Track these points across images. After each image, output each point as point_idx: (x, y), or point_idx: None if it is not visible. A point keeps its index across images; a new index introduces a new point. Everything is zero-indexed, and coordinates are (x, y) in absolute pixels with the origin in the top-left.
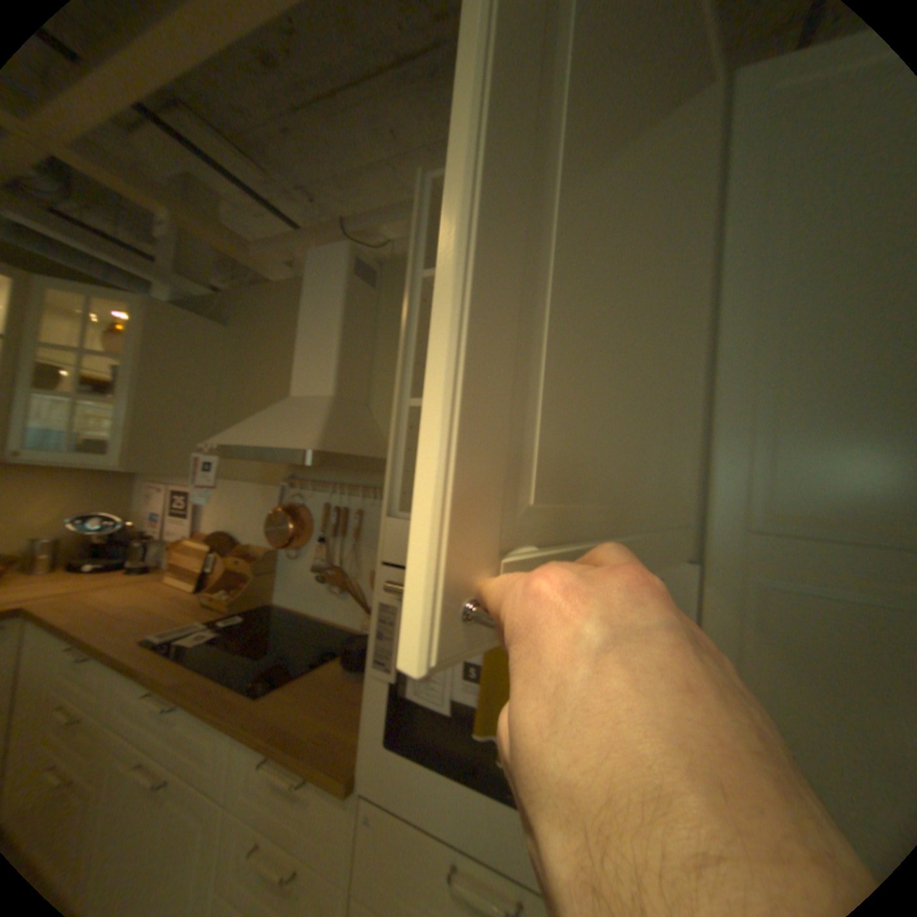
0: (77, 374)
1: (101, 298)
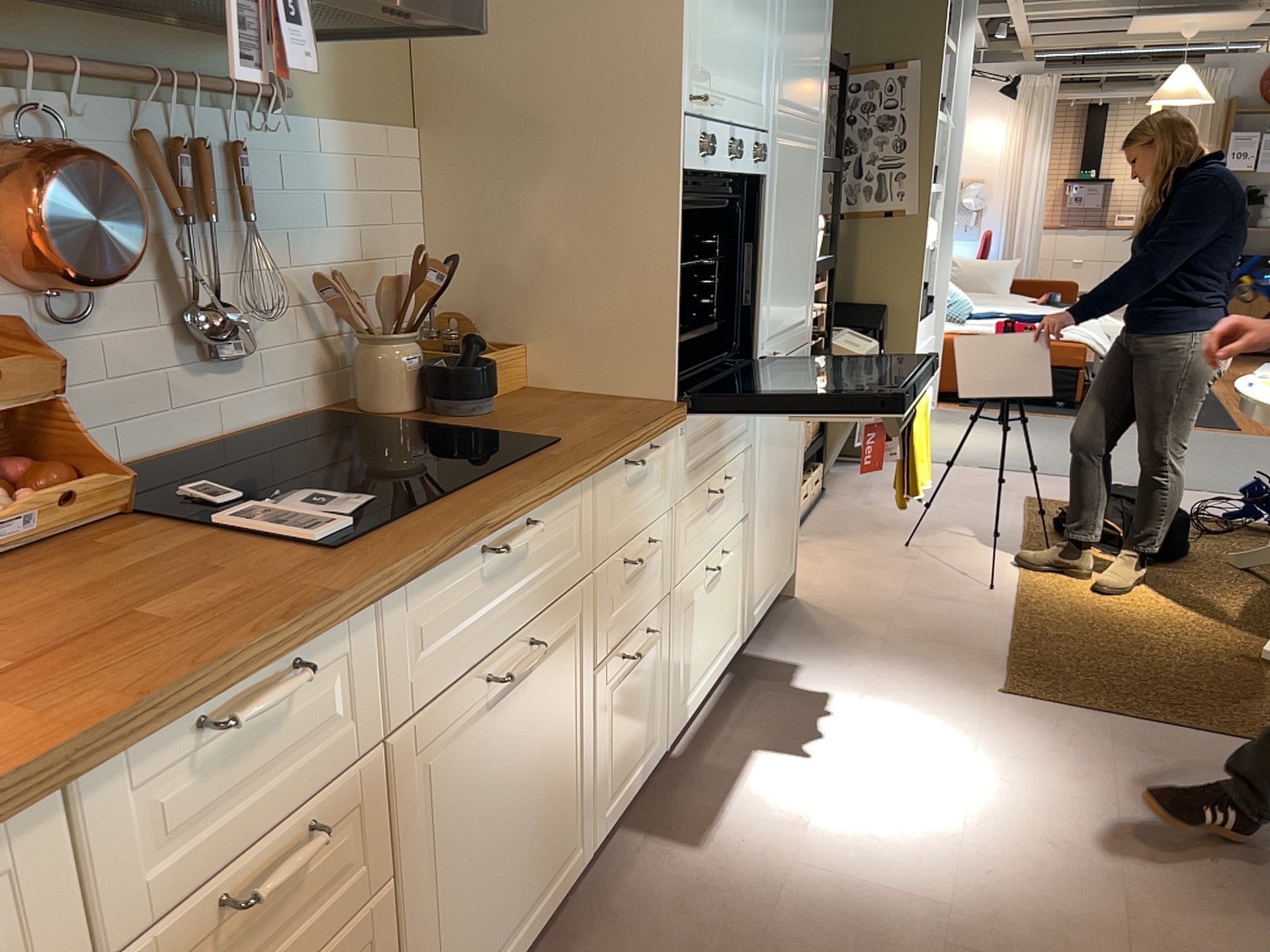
0: None
1: None
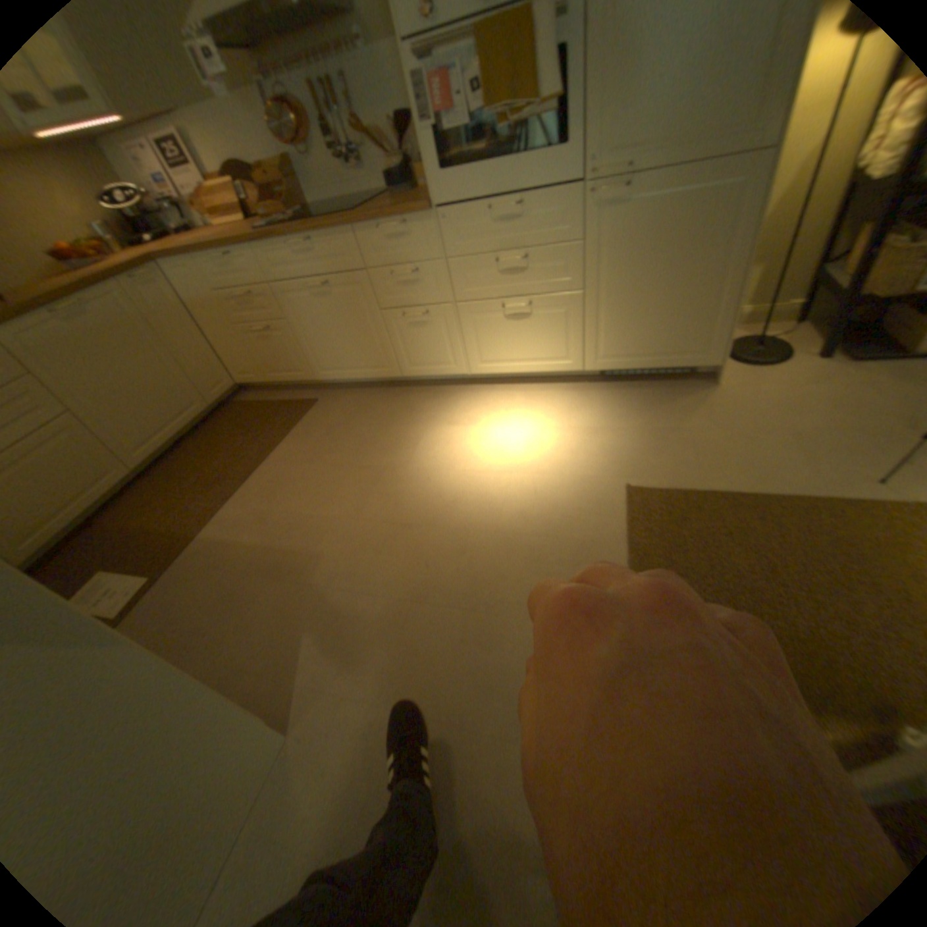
0: None
1: None
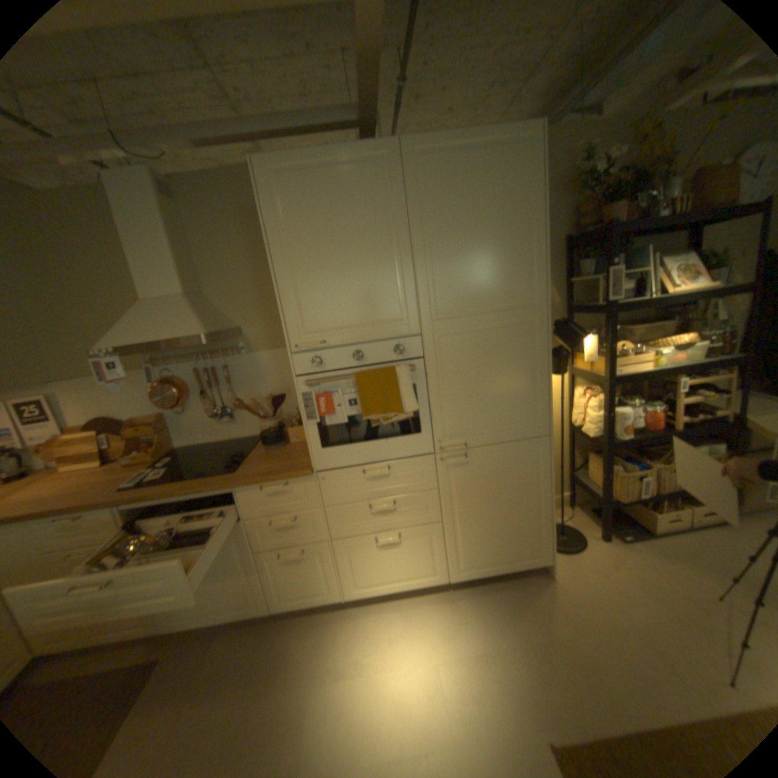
0: None
1: None
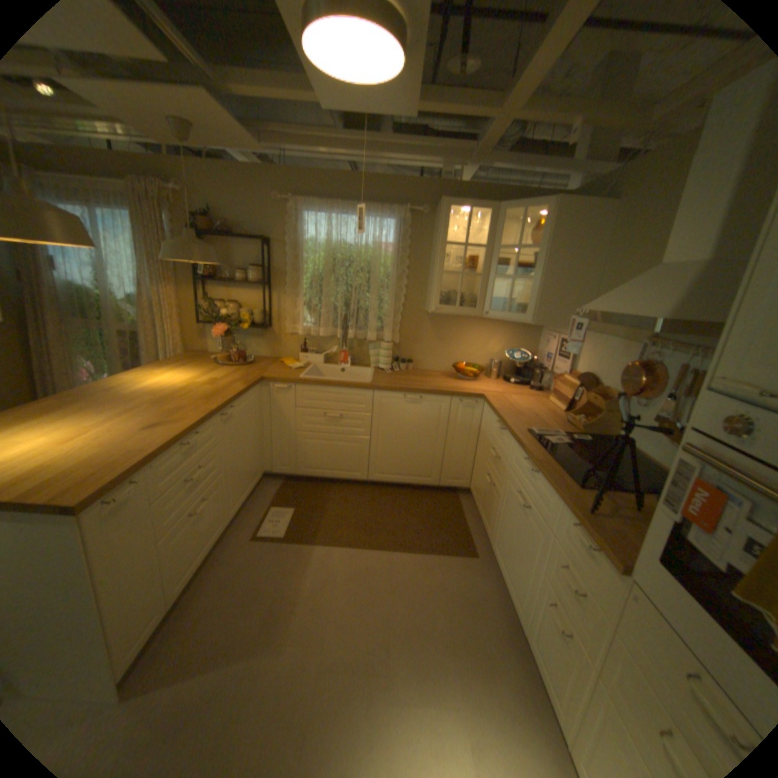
0: (518, 262)
1: (535, 206)
